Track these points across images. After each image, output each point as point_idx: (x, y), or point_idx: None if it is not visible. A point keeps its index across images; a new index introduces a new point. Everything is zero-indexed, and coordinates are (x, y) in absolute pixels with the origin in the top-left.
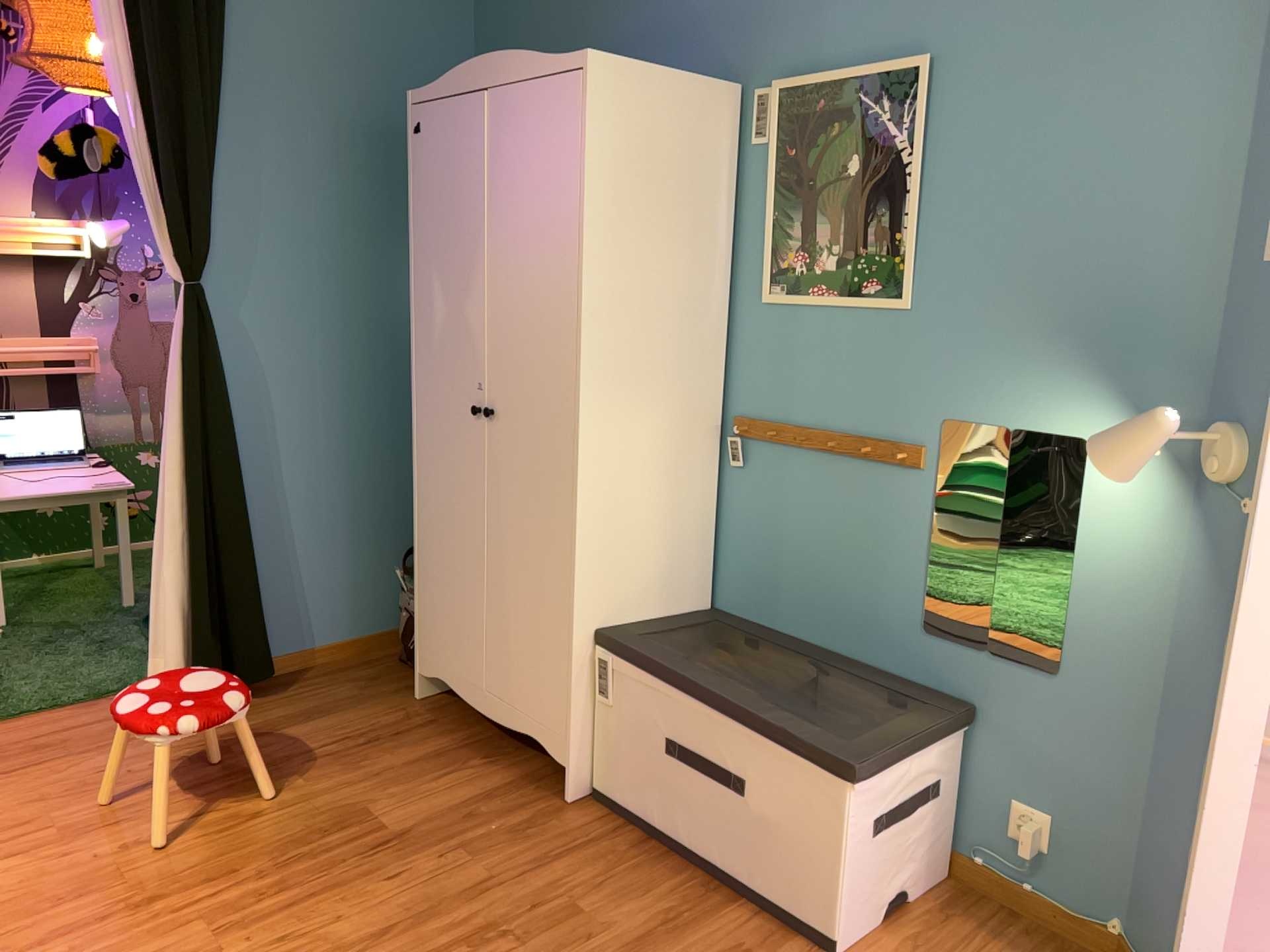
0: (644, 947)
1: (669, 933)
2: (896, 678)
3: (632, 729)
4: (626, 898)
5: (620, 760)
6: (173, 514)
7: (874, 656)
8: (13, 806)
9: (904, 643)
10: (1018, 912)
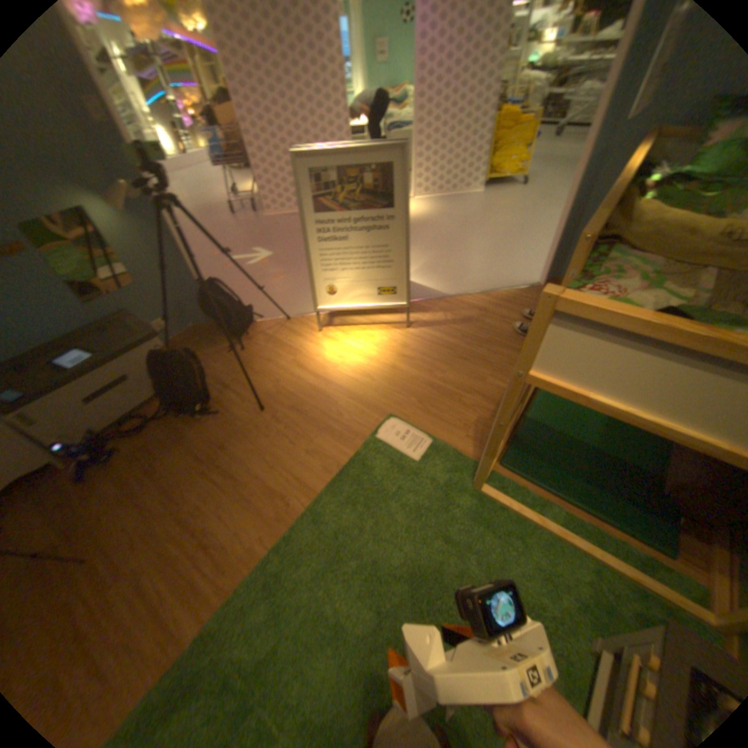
0: (167, 423)
1: (162, 418)
2: (96, 323)
3: (61, 415)
4: (140, 432)
5: (67, 430)
6: None
7: (77, 326)
8: None
9: (83, 313)
10: (175, 344)
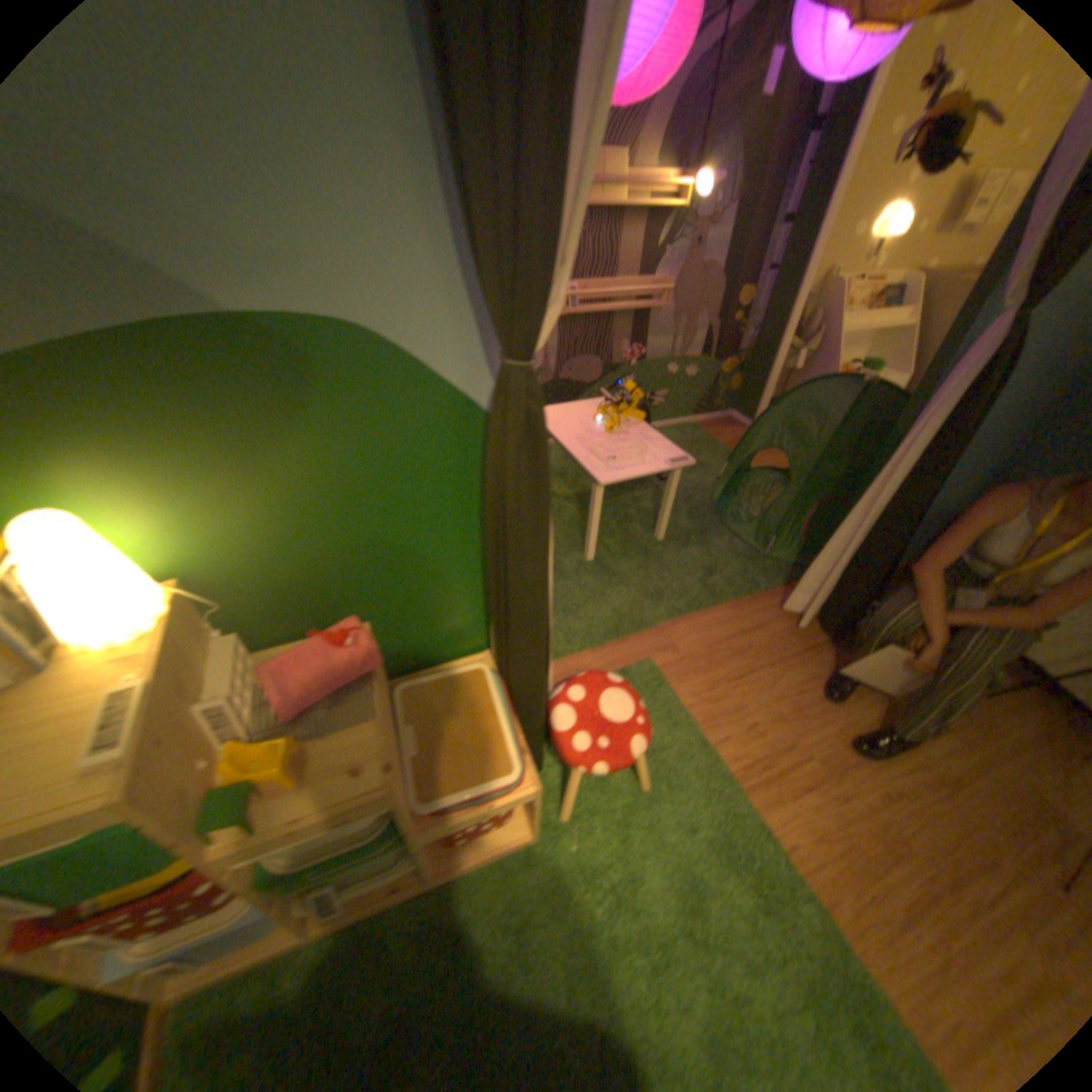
0: None
1: None
2: None
3: None
4: None
5: None
6: (875, 513)
7: None
8: (769, 722)
9: None
10: None
